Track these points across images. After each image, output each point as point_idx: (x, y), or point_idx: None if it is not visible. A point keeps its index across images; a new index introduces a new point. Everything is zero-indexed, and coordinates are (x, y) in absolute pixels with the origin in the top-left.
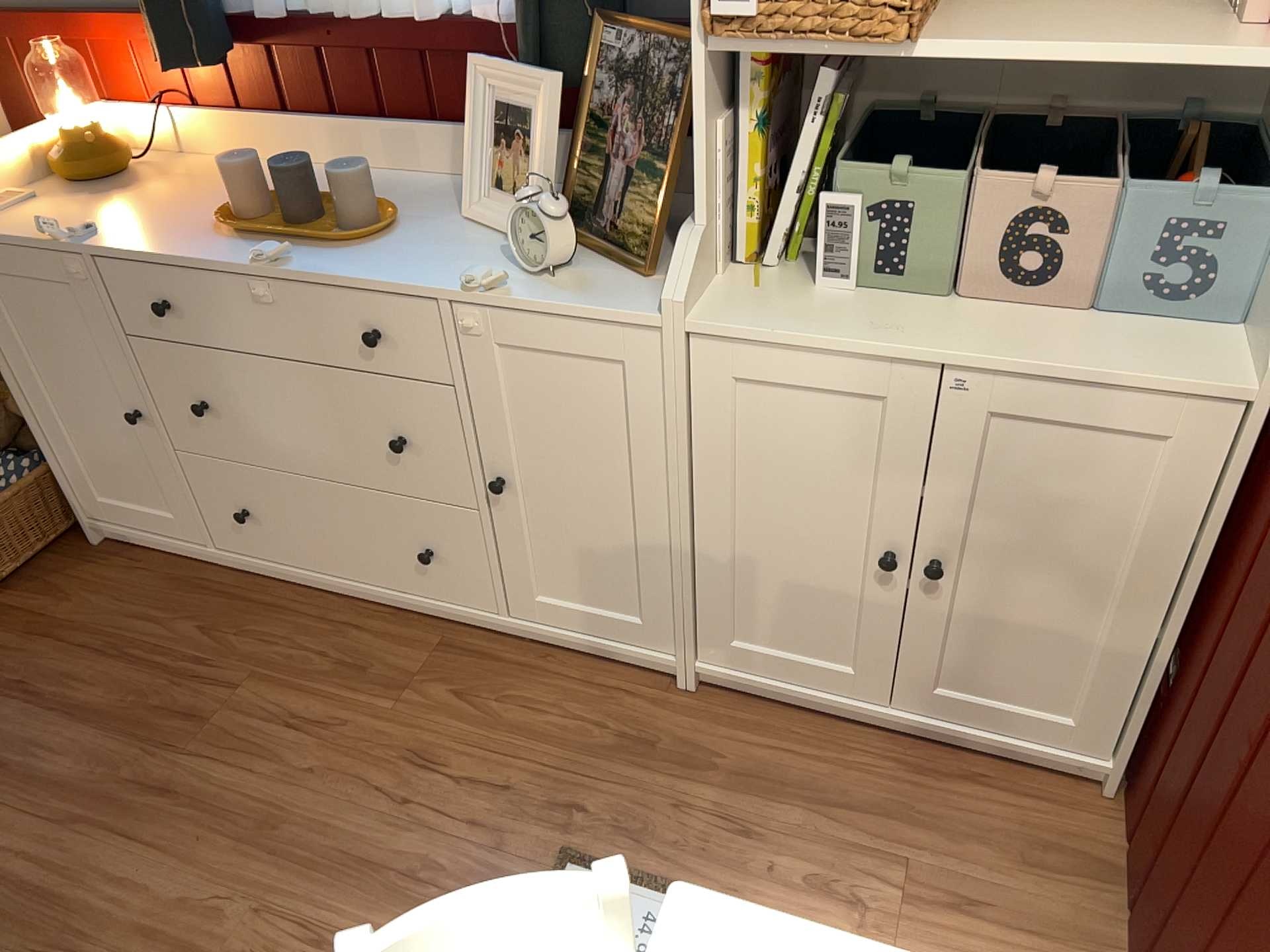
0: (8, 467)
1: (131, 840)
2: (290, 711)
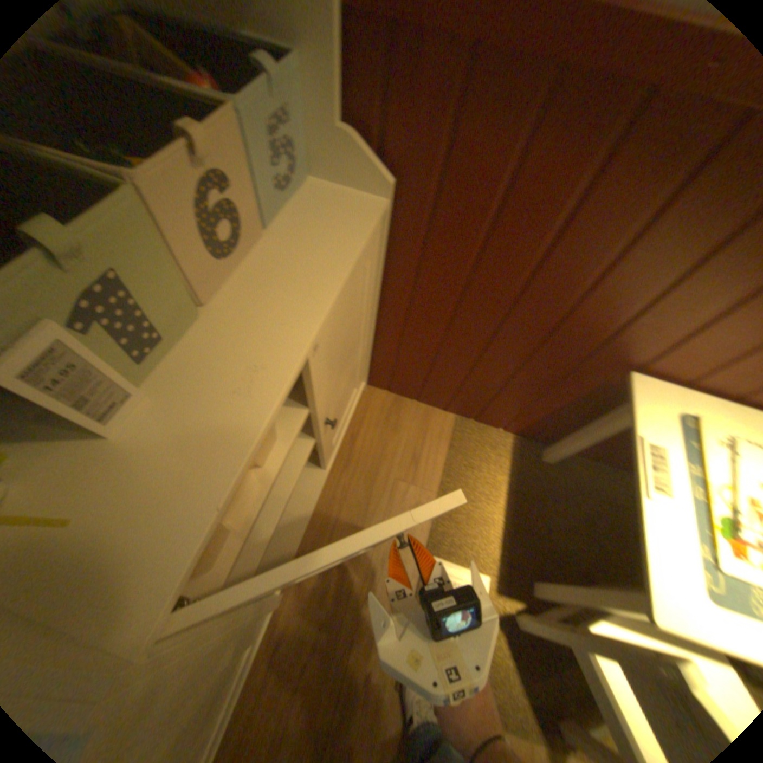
0: None
1: None
2: None
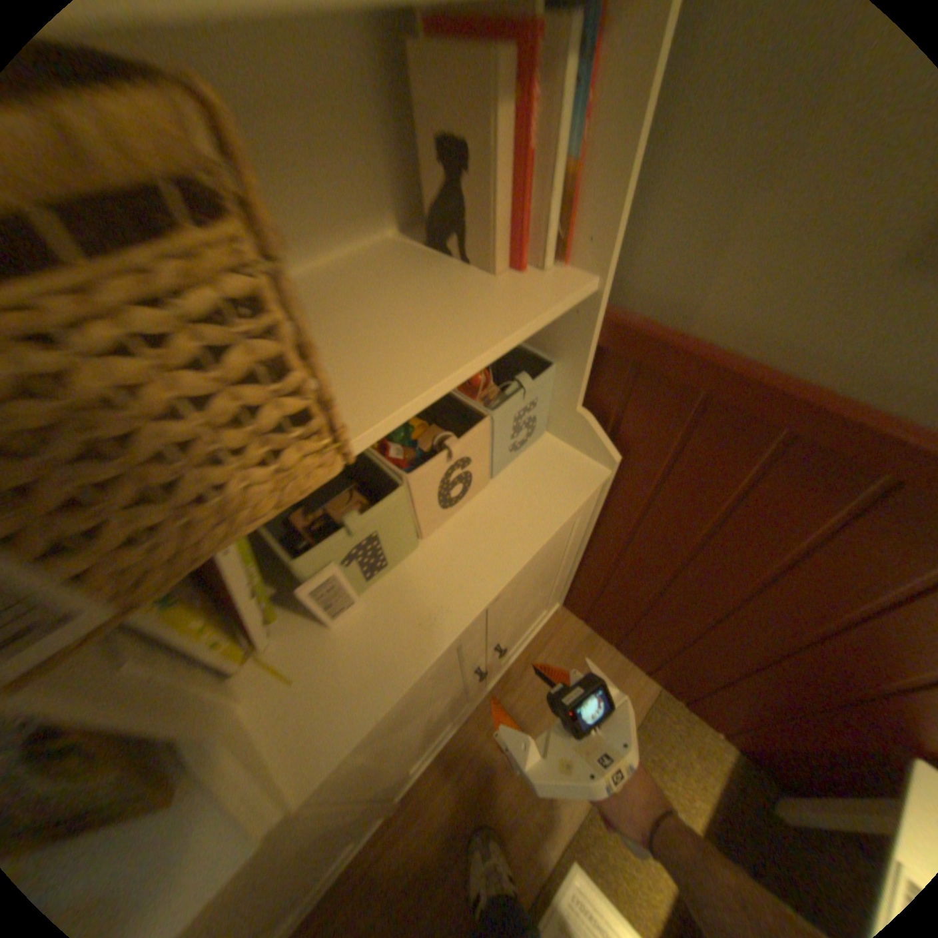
0: None
1: None
2: None
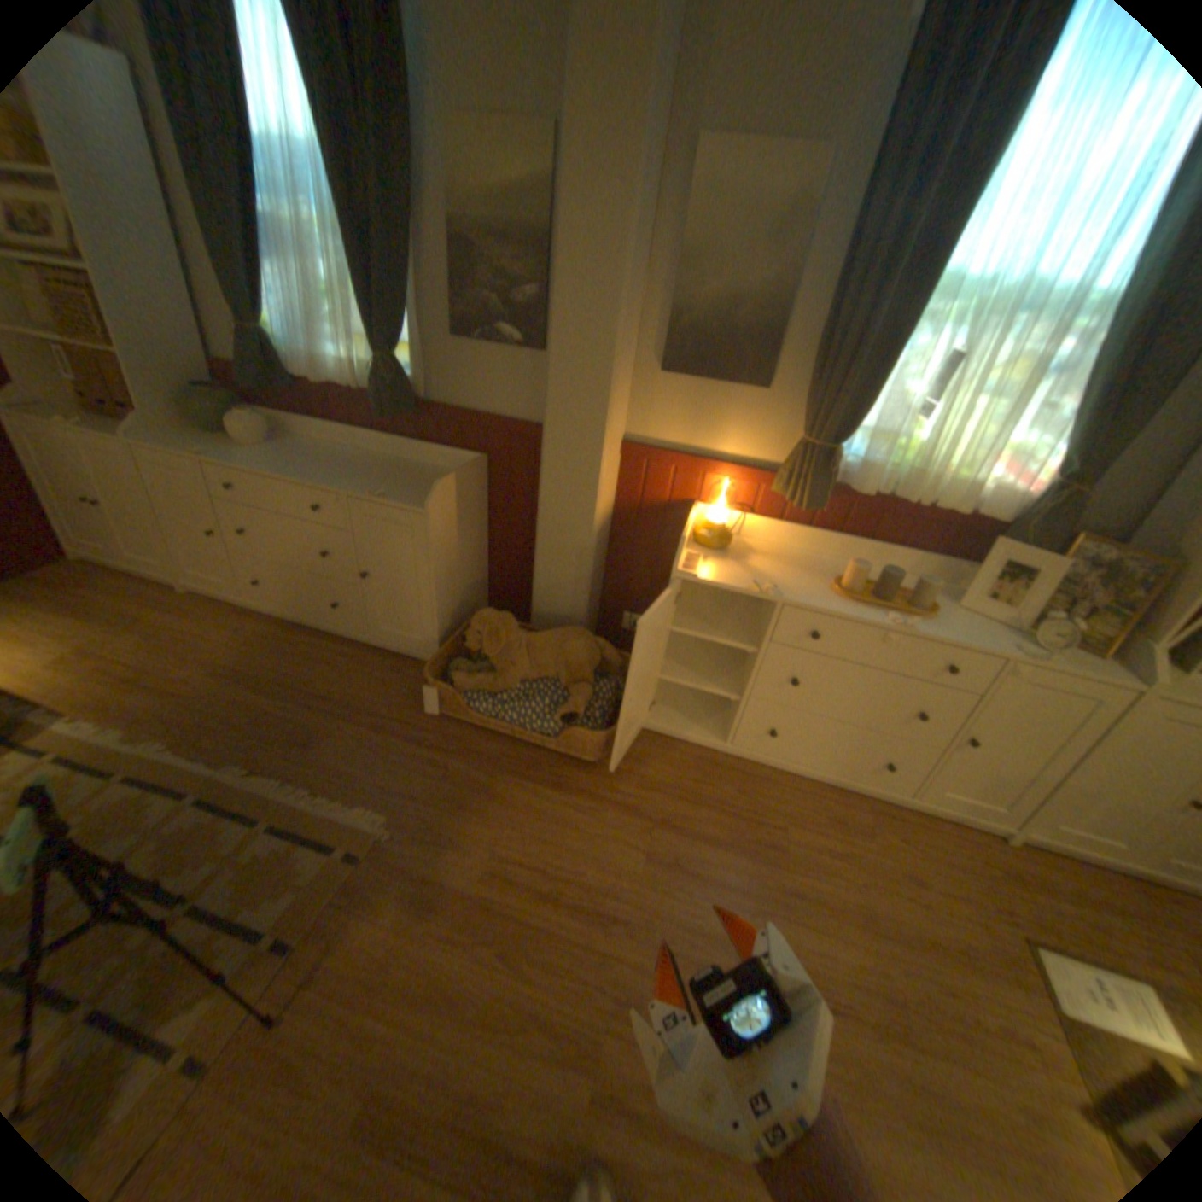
0: (600, 687)
1: (802, 933)
2: (824, 851)
